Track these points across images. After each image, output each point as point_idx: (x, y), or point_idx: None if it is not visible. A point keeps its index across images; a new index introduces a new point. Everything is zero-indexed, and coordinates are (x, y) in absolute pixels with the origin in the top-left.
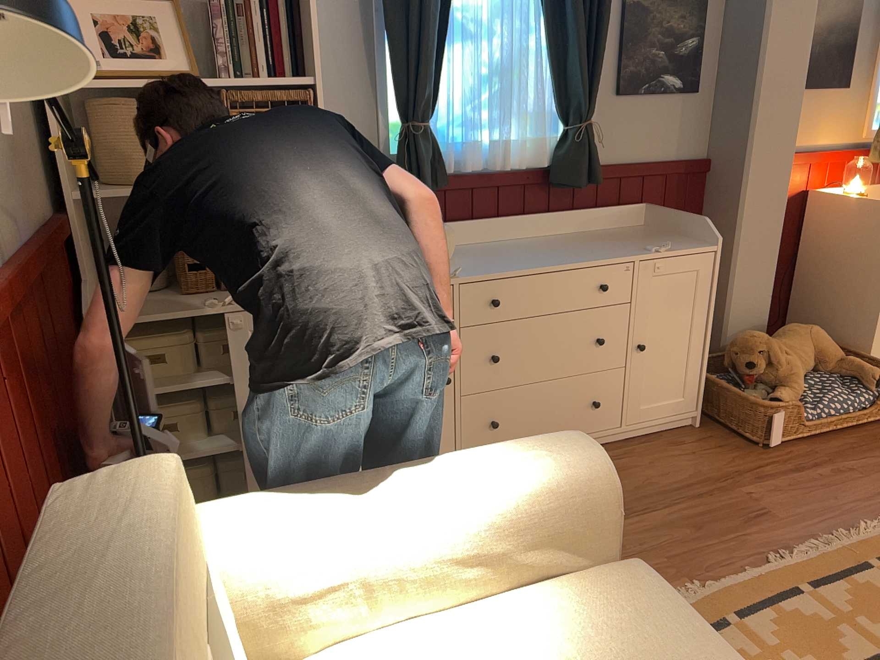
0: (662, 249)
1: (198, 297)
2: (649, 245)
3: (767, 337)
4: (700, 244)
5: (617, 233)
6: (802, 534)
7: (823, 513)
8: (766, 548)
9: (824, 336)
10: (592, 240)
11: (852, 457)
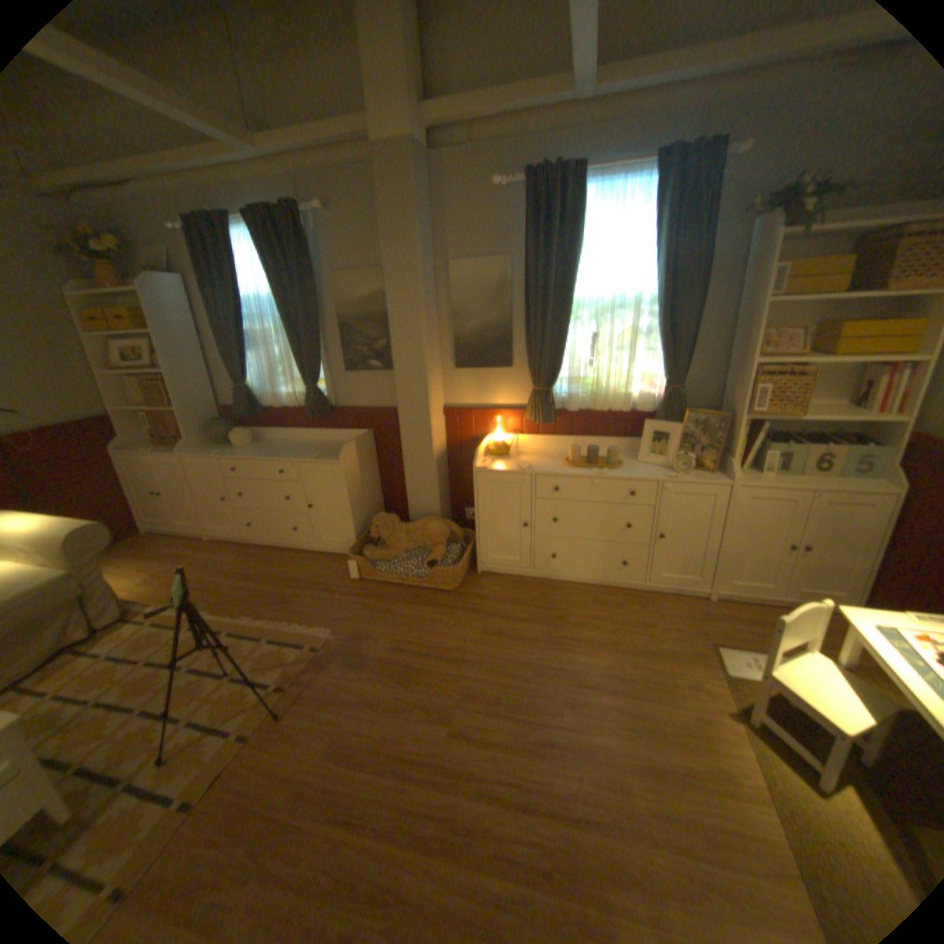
0: (312, 459)
1: (151, 449)
2: (313, 456)
3: (392, 520)
4: (338, 459)
5: (341, 446)
6: (275, 618)
7: (303, 615)
8: (253, 616)
9: (433, 529)
10: (319, 447)
11: (380, 600)
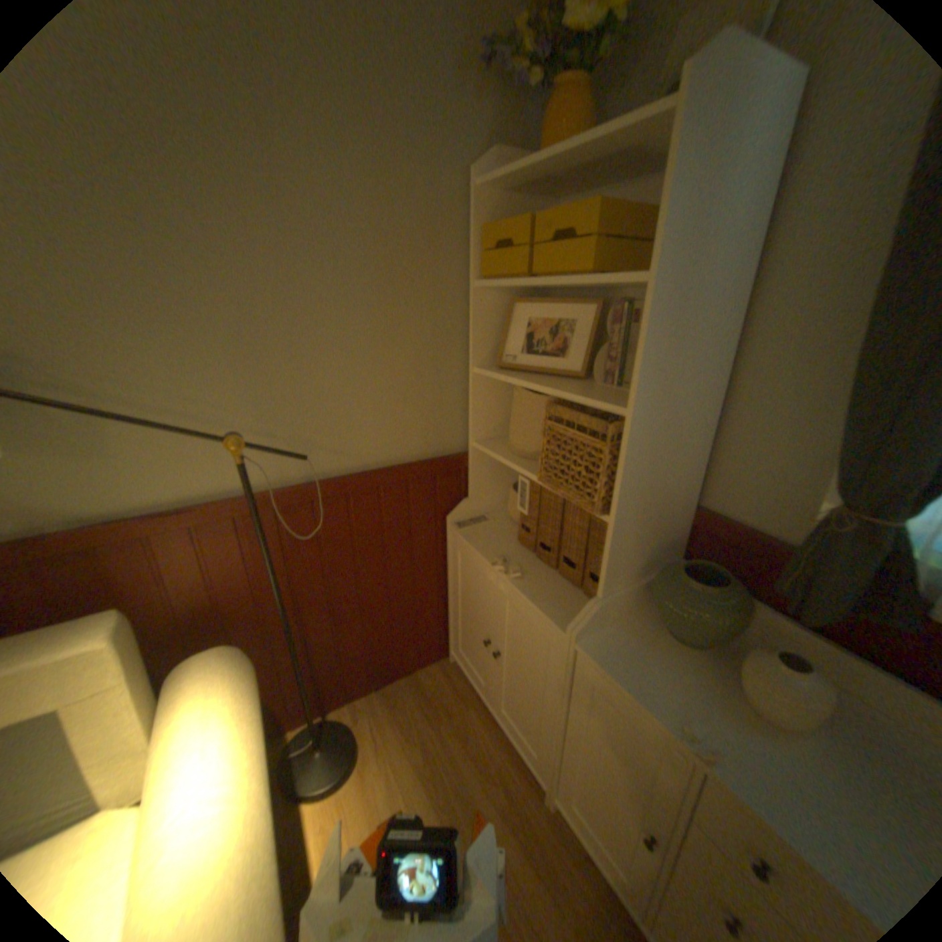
0: None
1: (518, 549)
2: None
3: None
4: None
5: None
6: None
7: None
8: None
9: None
10: None
11: None
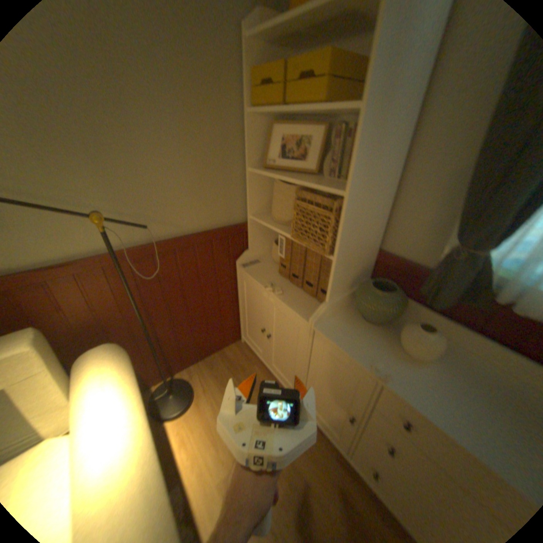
0: None
1: (279, 278)
2: None
3: None
4: None
5: None
6: None
7: None
8: None
9: None
10: None
11: None
